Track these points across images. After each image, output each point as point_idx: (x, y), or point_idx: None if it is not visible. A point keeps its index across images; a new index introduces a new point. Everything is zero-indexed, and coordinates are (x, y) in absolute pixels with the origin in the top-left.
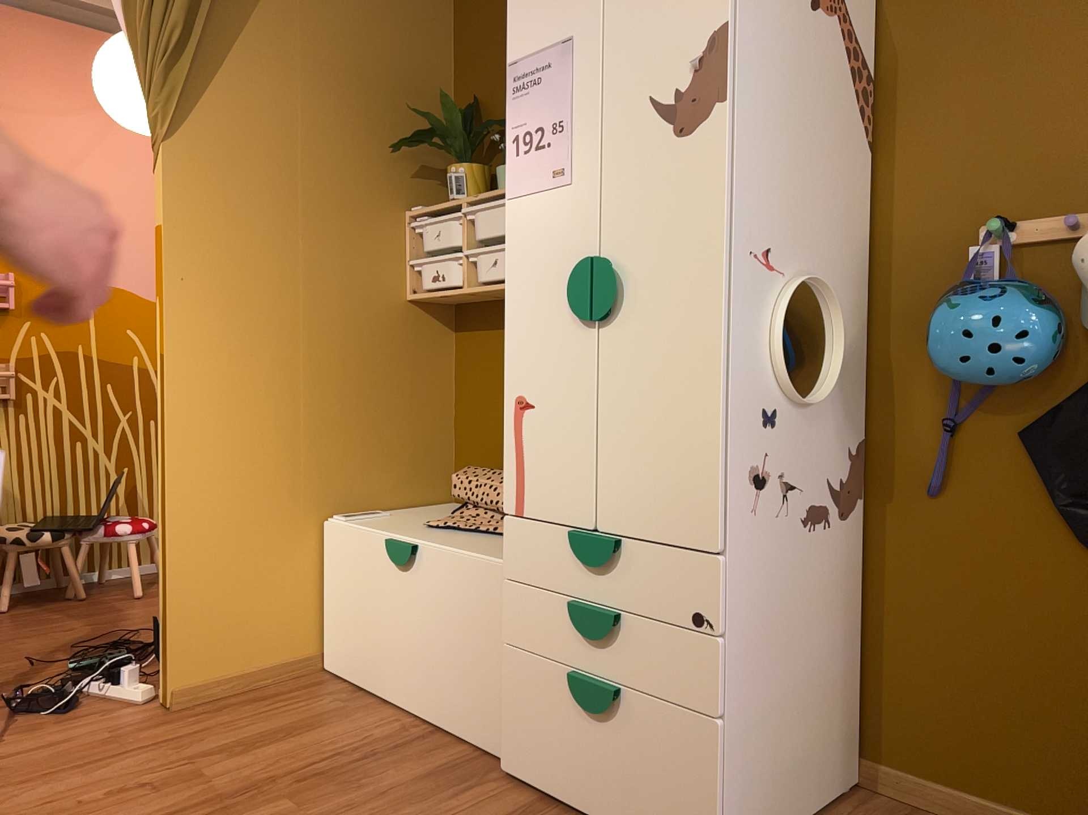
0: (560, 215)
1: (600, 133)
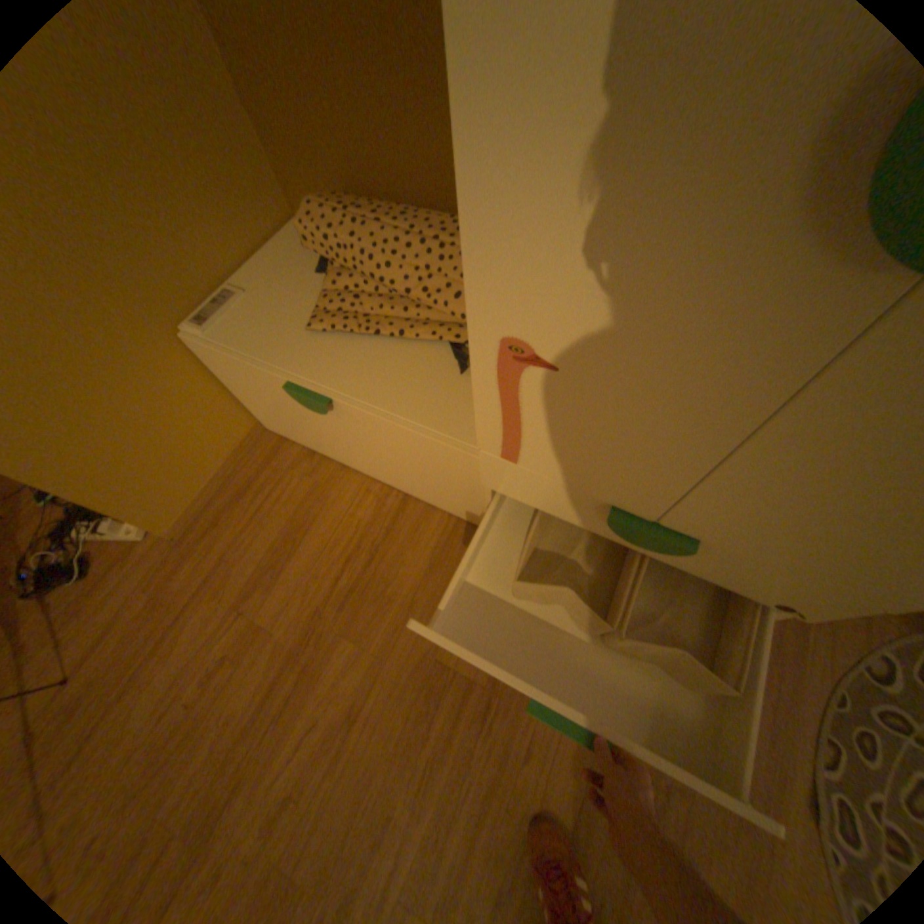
0: None
1: None
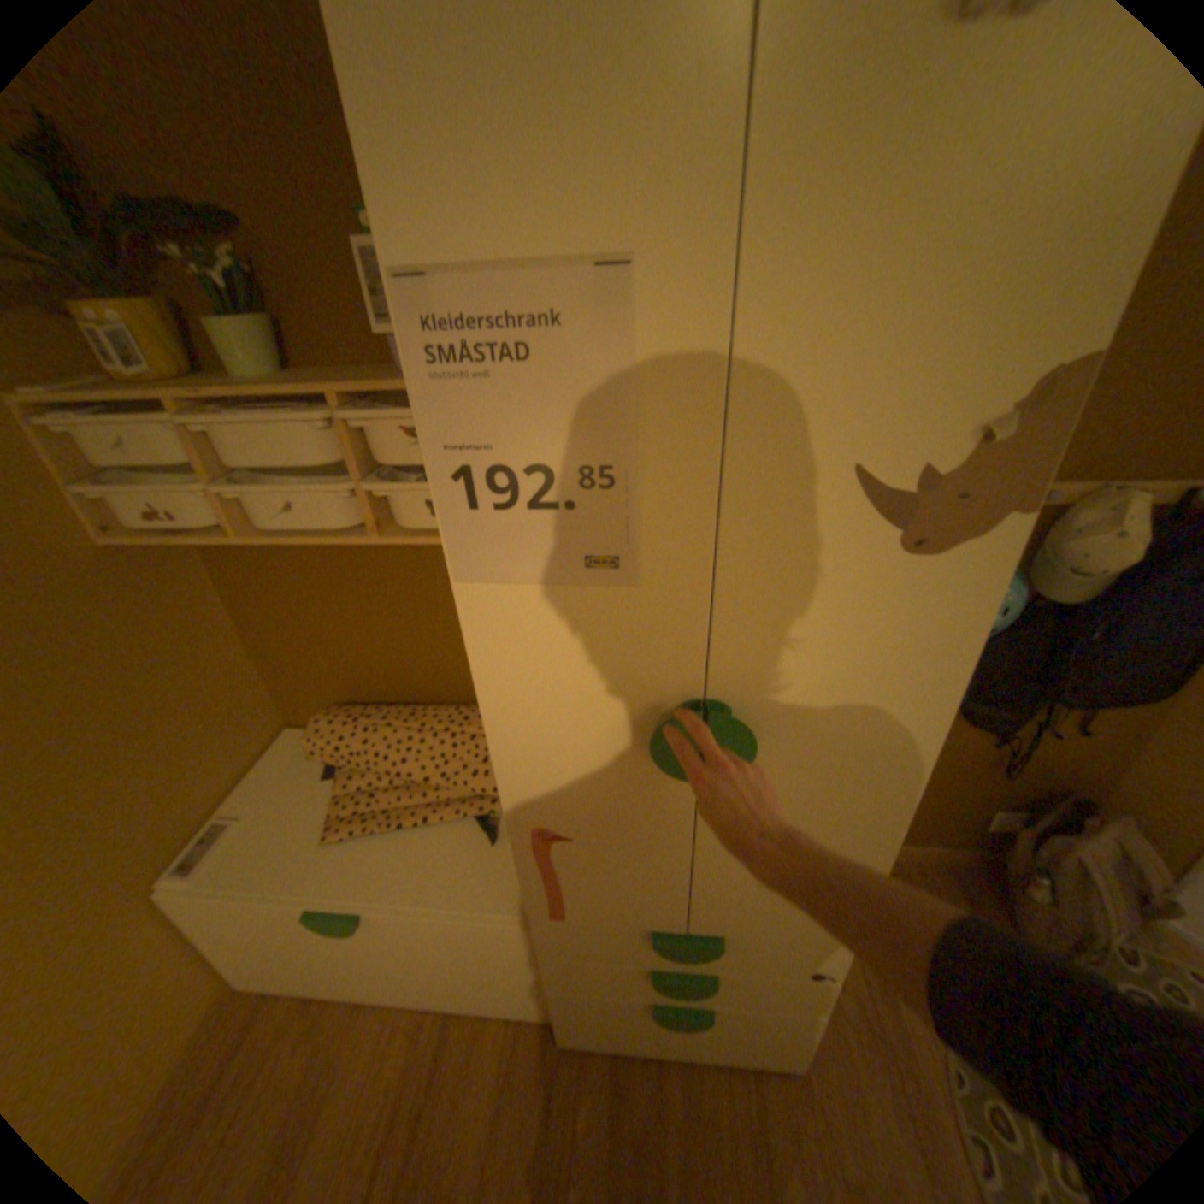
0: (610, 629)
1: (714, 508)
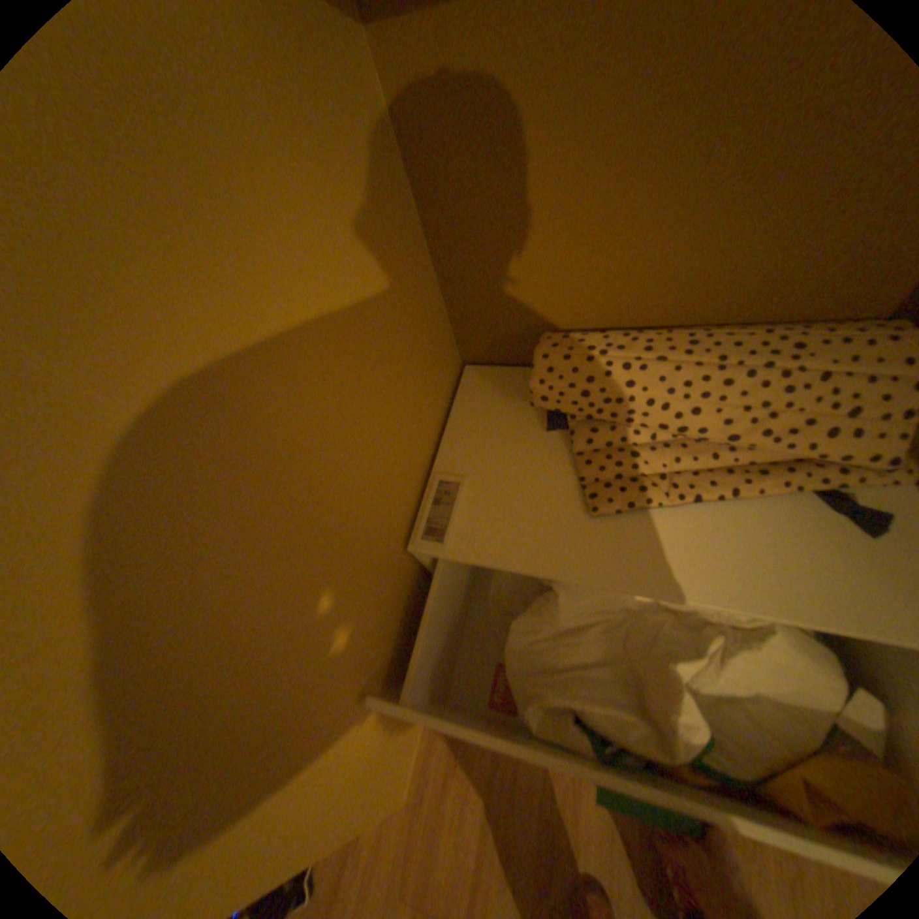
0: None
1: None
